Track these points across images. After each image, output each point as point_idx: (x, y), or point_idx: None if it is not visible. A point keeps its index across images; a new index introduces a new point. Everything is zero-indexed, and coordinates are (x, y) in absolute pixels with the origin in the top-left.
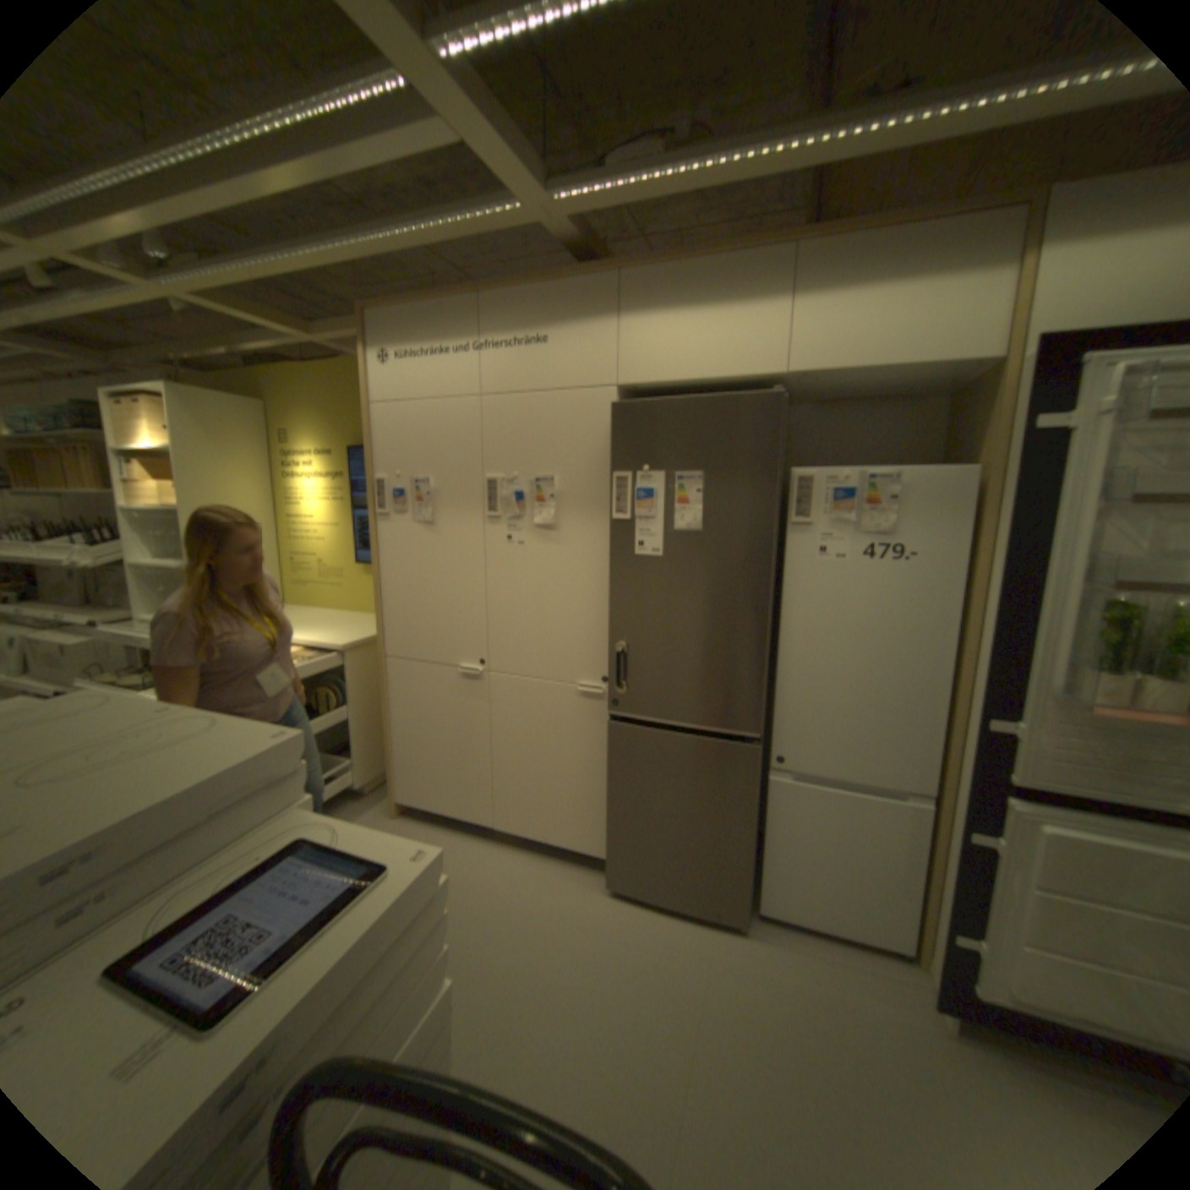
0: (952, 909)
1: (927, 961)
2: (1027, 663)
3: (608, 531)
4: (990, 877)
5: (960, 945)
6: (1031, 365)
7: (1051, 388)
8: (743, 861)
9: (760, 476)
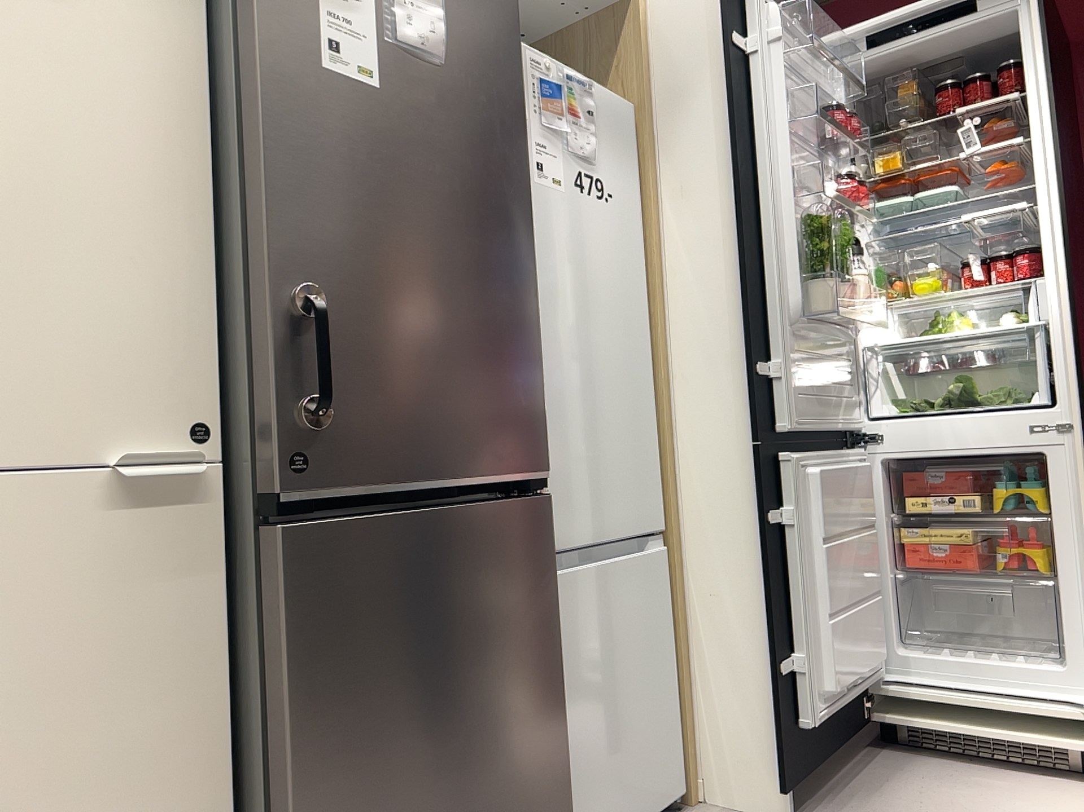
0: (724, 661)
1: (695, 780)
2: (764, 290)
3: (185, 7)
4: (784, 559)
5: (785, 669)
6: (662, 5)
7: (734, 8)
8: (556, 753)
9: (500, 1)
